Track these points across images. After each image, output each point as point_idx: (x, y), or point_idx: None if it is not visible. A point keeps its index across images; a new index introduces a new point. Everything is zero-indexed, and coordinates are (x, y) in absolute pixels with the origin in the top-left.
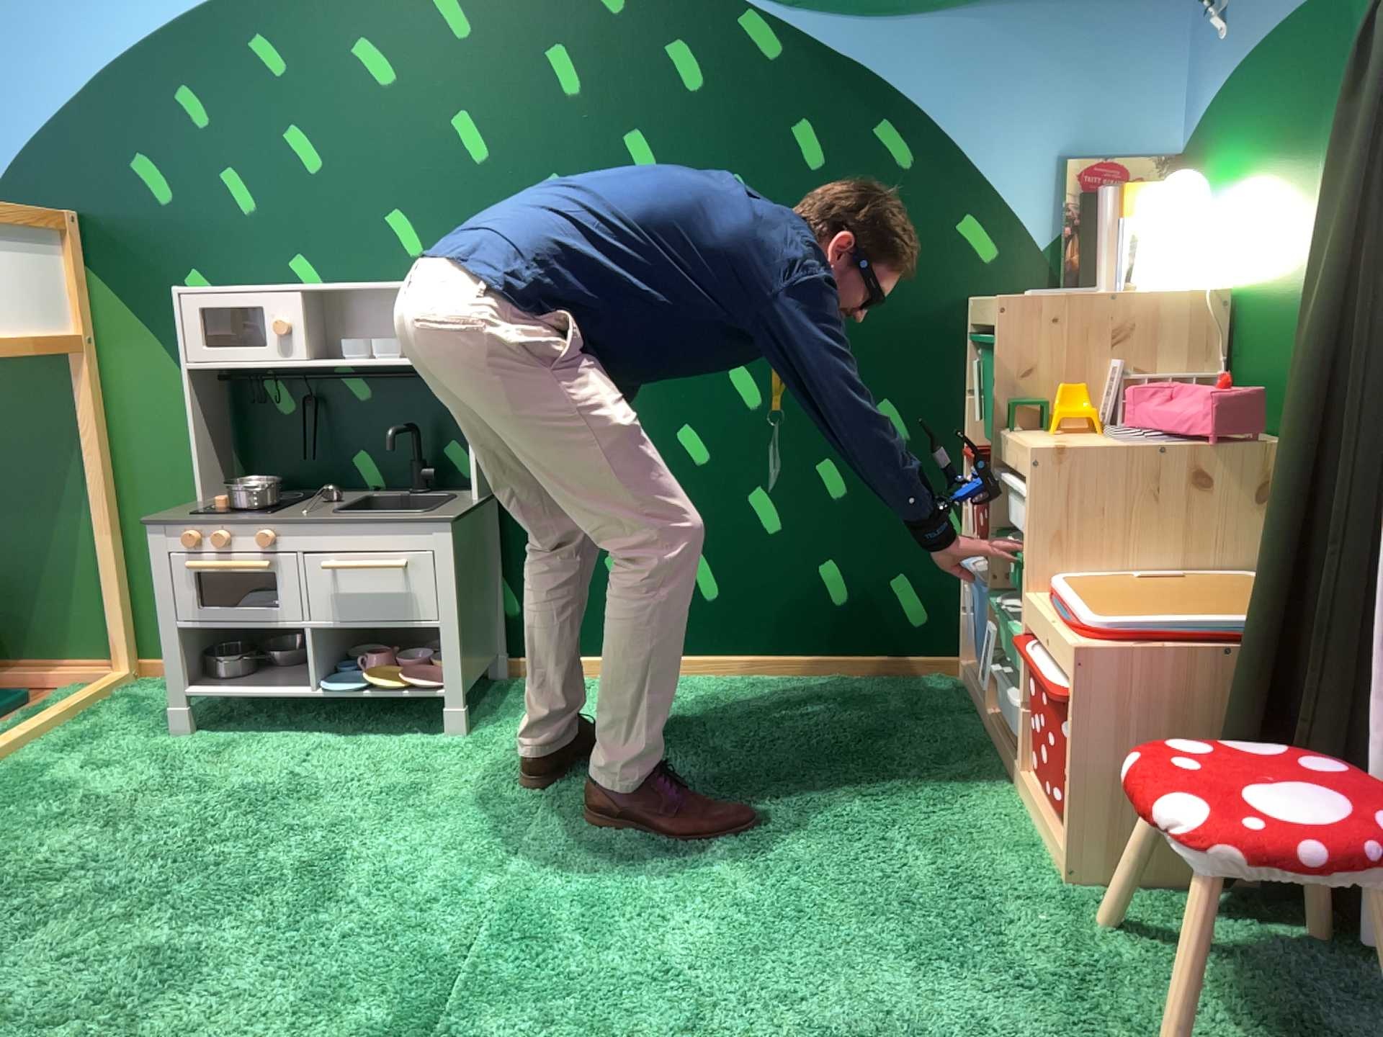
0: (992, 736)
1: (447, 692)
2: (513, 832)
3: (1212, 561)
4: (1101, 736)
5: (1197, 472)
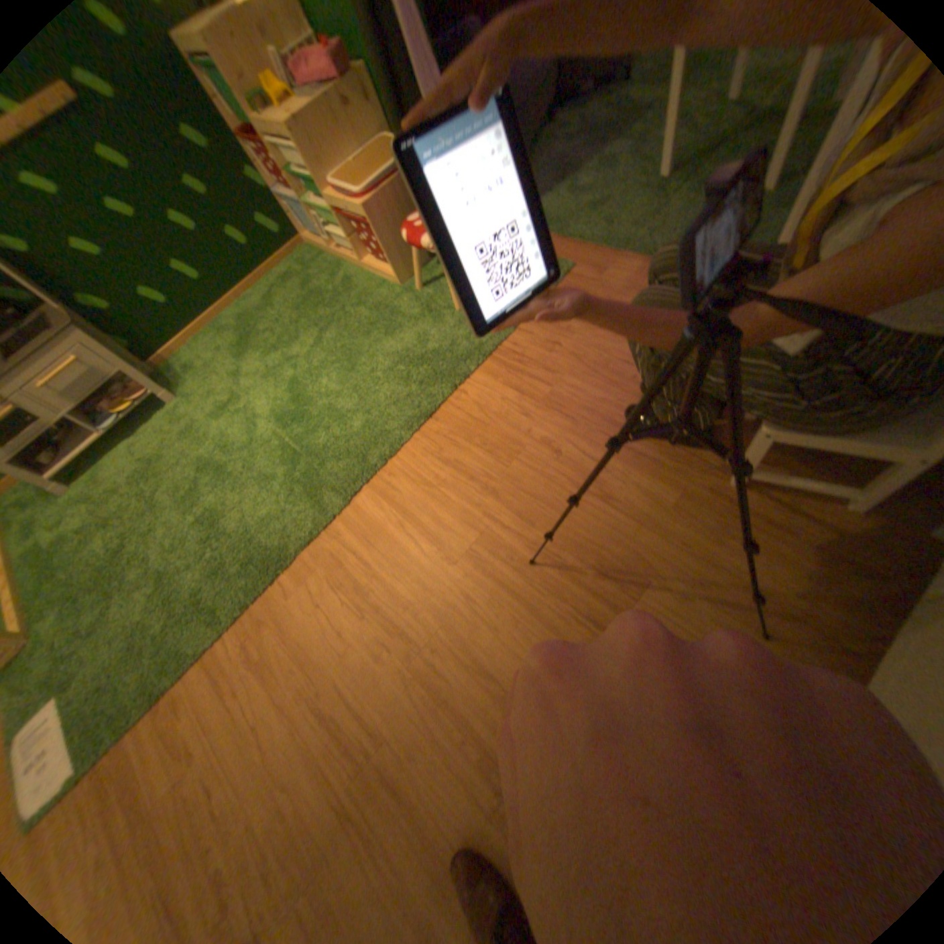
0: (336, 255)
1: (148, 389)
2: (239, 405)
3: (364, 136)
4: (381, 231)
5: (339, 96)
